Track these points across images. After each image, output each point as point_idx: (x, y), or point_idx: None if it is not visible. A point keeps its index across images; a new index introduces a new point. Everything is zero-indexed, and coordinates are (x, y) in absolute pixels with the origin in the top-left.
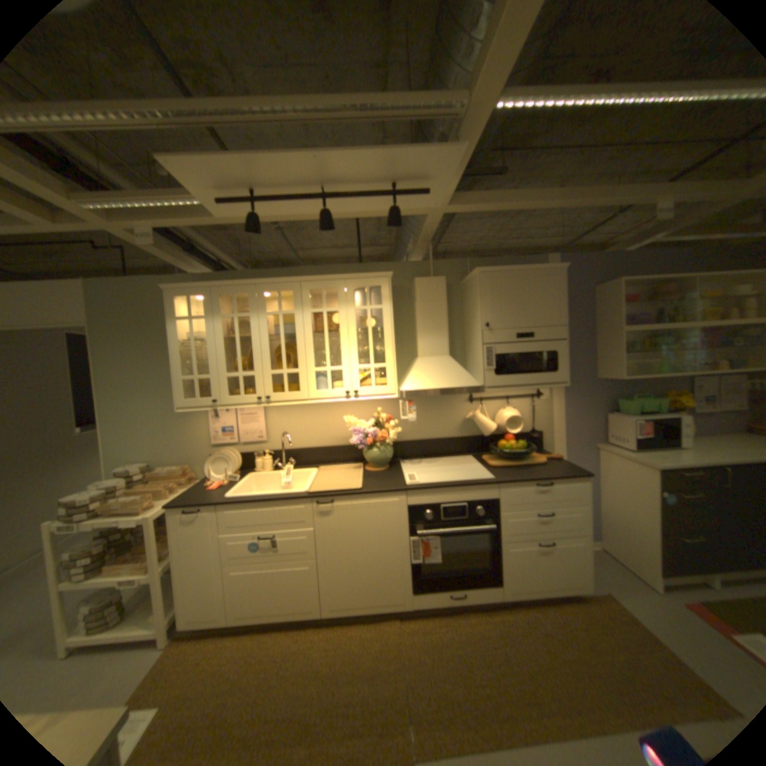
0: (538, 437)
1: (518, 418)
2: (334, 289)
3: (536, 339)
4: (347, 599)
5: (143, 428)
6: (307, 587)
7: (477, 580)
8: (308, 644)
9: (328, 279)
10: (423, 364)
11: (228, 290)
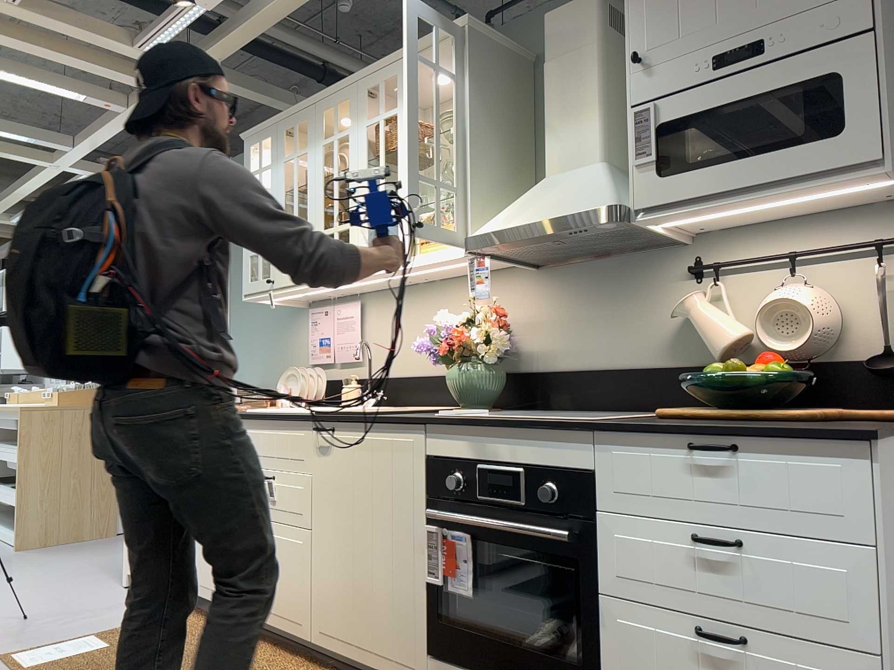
0: (891, 367)
1: (798, 305)
2: (393, 77)
3: (766, 55)
4: (340, 617)
5: (258, 339)
6: (298, 575)
7: (542, 668)
8: (279, 668)
9: (386, 63)
10: (541, 186)
11: (291, 121)
